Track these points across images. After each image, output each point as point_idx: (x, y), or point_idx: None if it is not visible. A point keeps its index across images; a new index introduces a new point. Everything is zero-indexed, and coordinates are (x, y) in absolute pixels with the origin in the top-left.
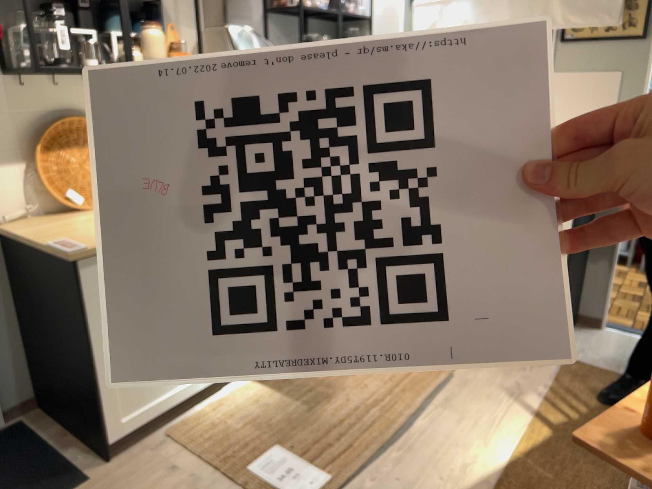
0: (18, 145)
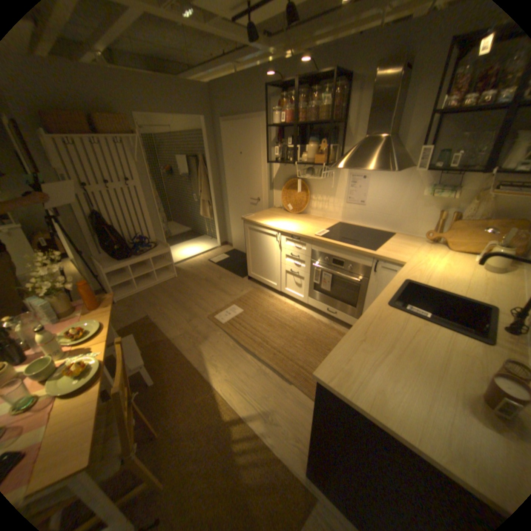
0: (283, 185)
